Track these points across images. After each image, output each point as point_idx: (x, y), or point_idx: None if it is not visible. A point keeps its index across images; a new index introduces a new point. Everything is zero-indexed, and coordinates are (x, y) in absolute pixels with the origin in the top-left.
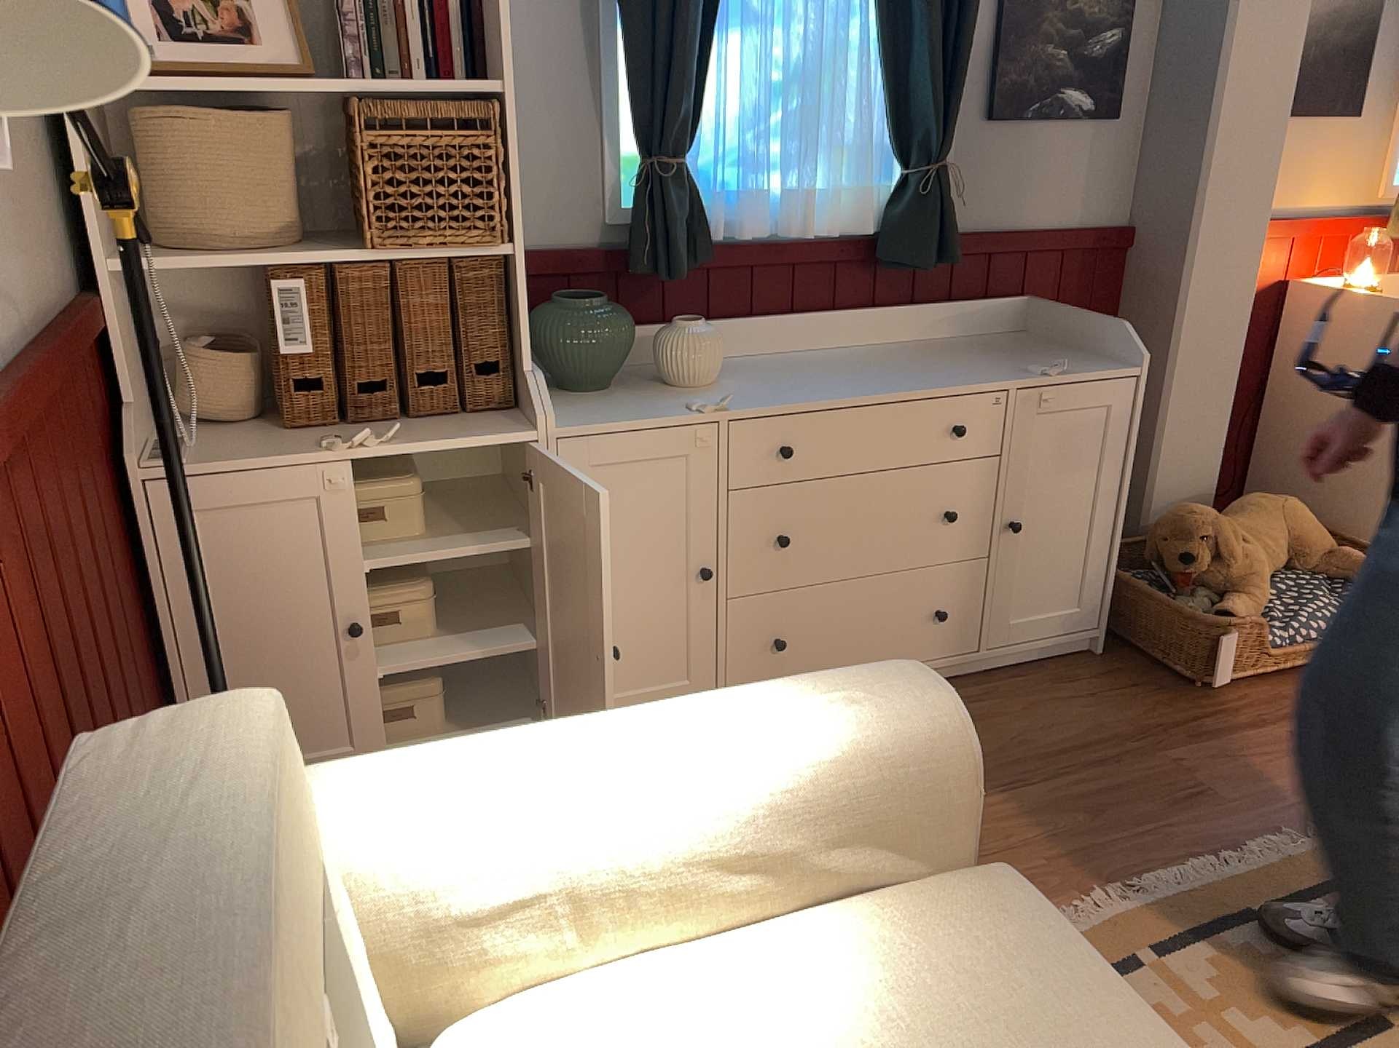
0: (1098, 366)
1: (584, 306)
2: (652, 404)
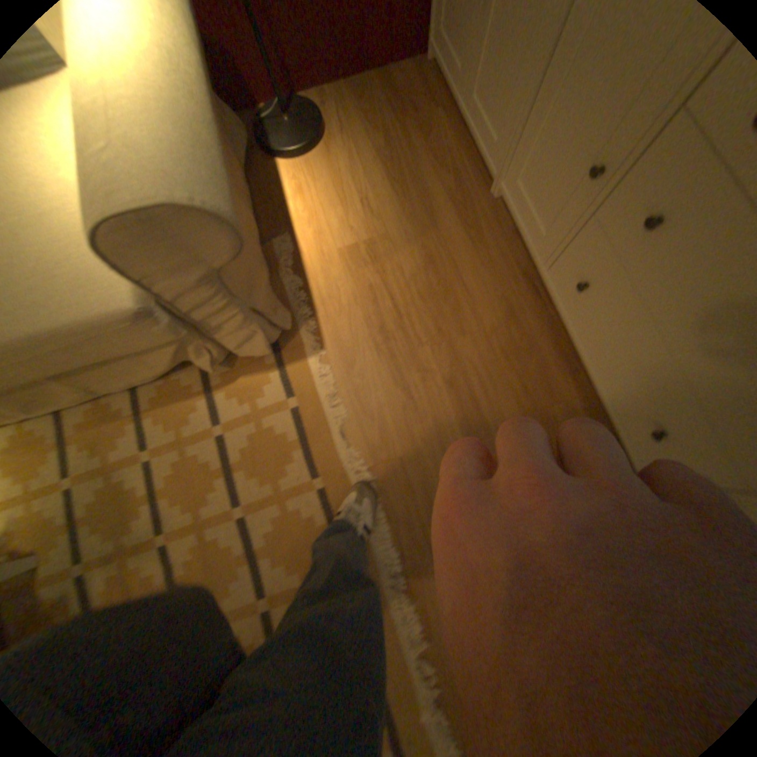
0: None
1: None
2: None
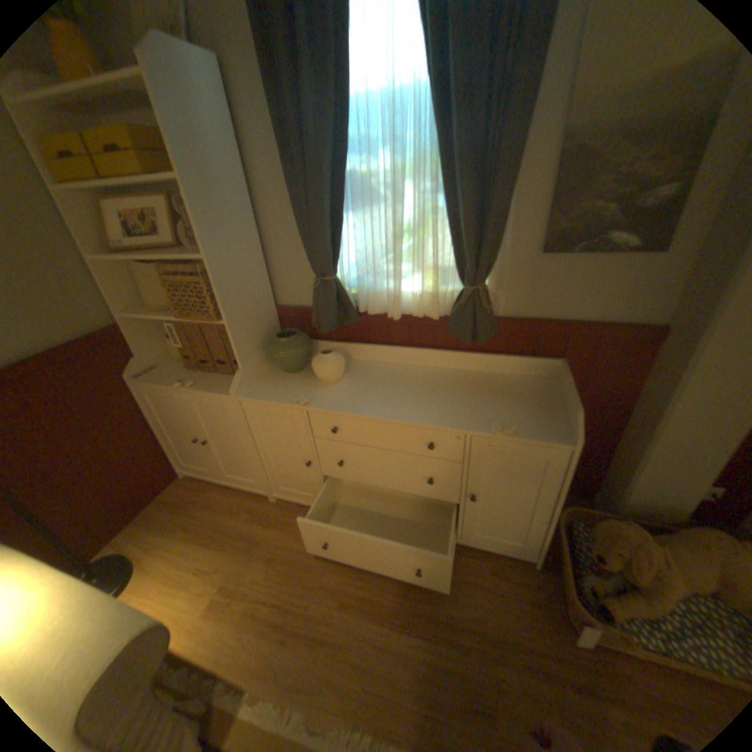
0: (546, 433)
1: (280, 340)
2: (292, 390)
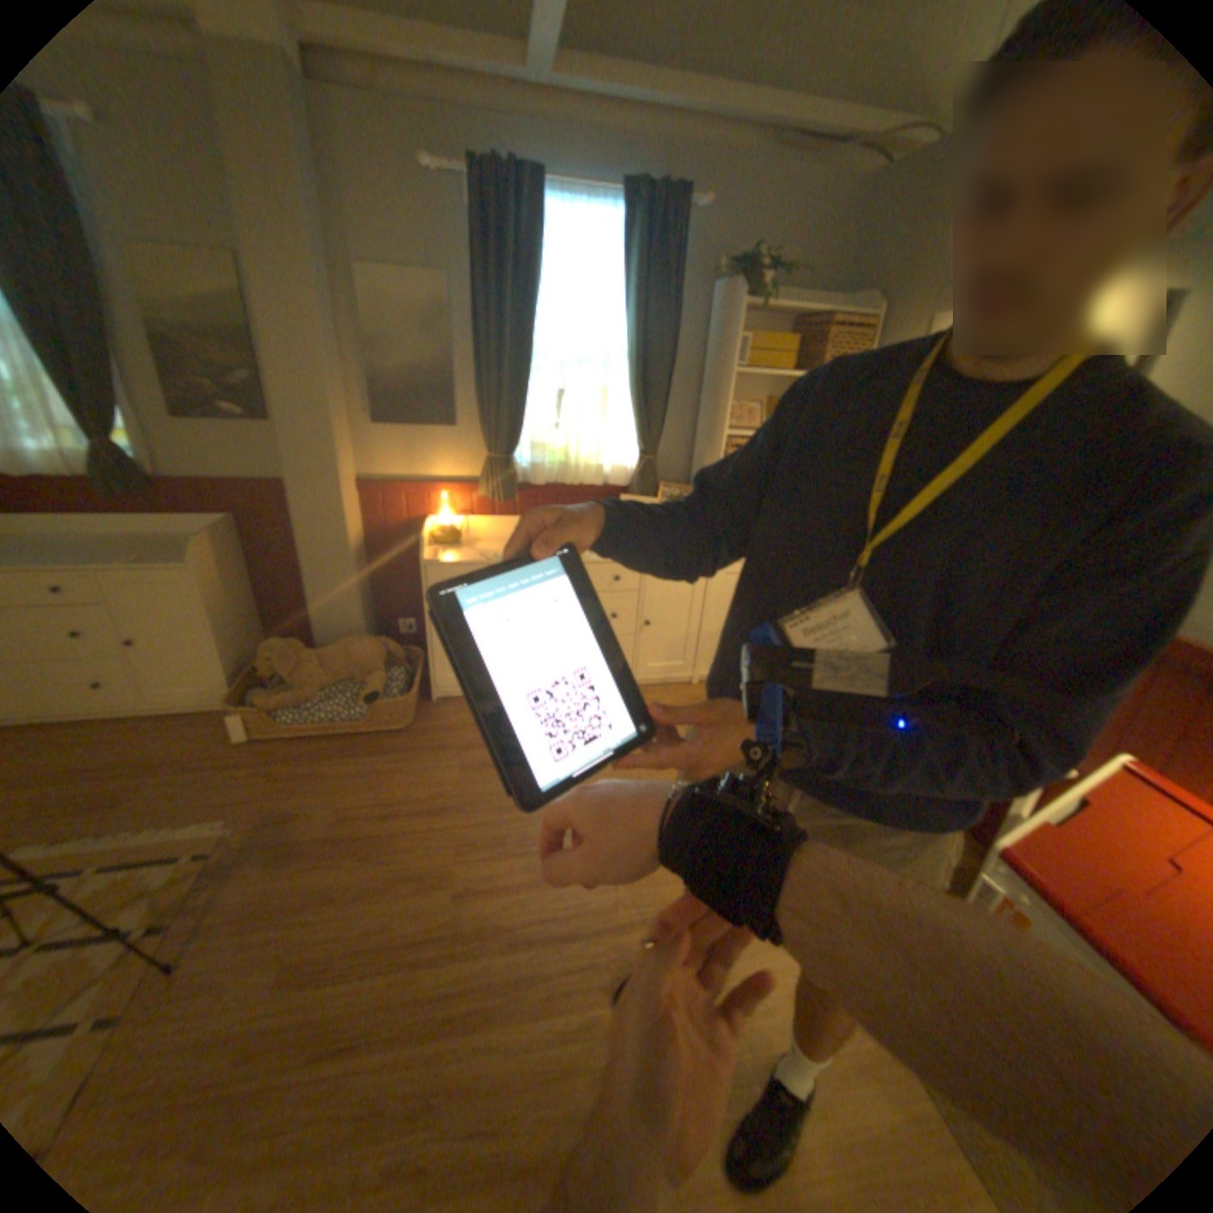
0: (167, 561)
1: None
2: None
